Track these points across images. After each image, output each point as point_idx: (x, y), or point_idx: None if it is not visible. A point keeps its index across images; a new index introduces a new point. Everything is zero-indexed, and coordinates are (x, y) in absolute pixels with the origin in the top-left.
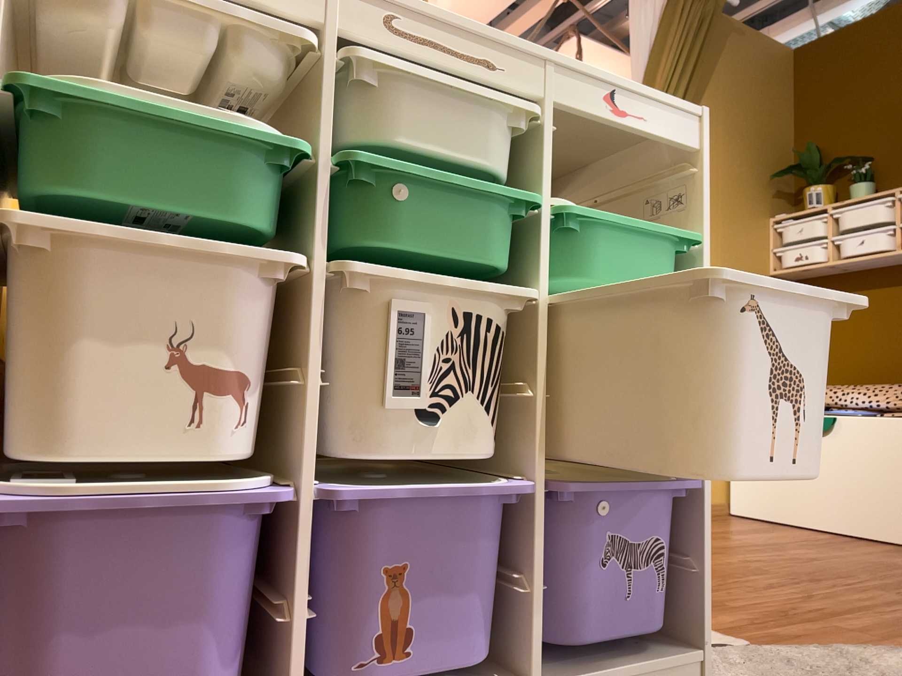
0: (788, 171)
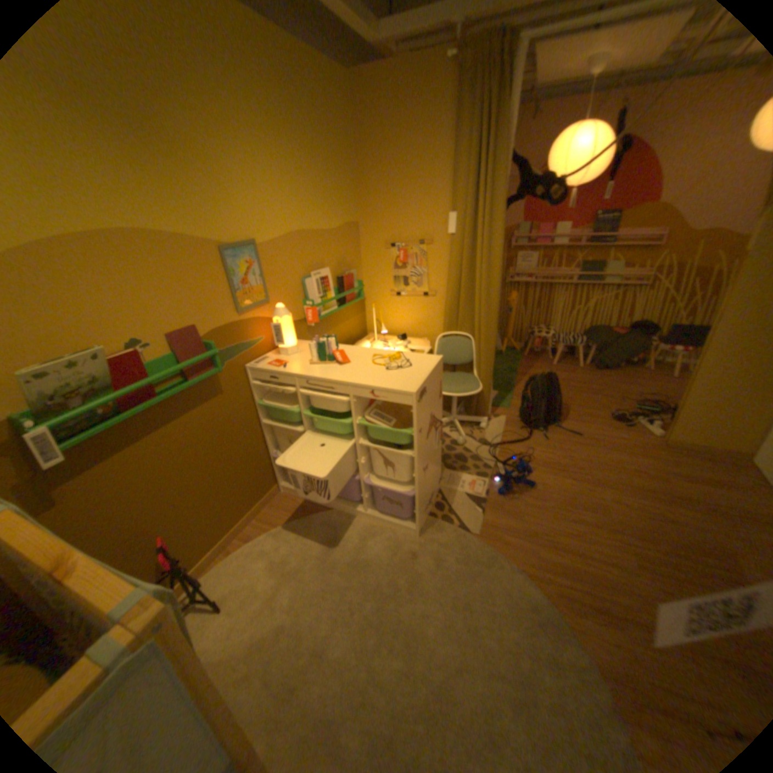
0: None
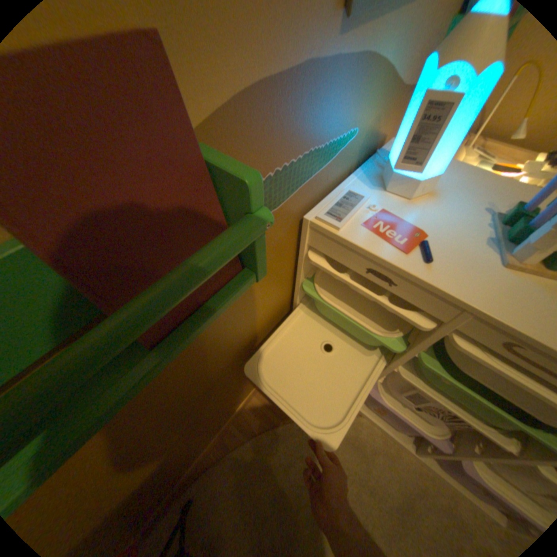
0: None
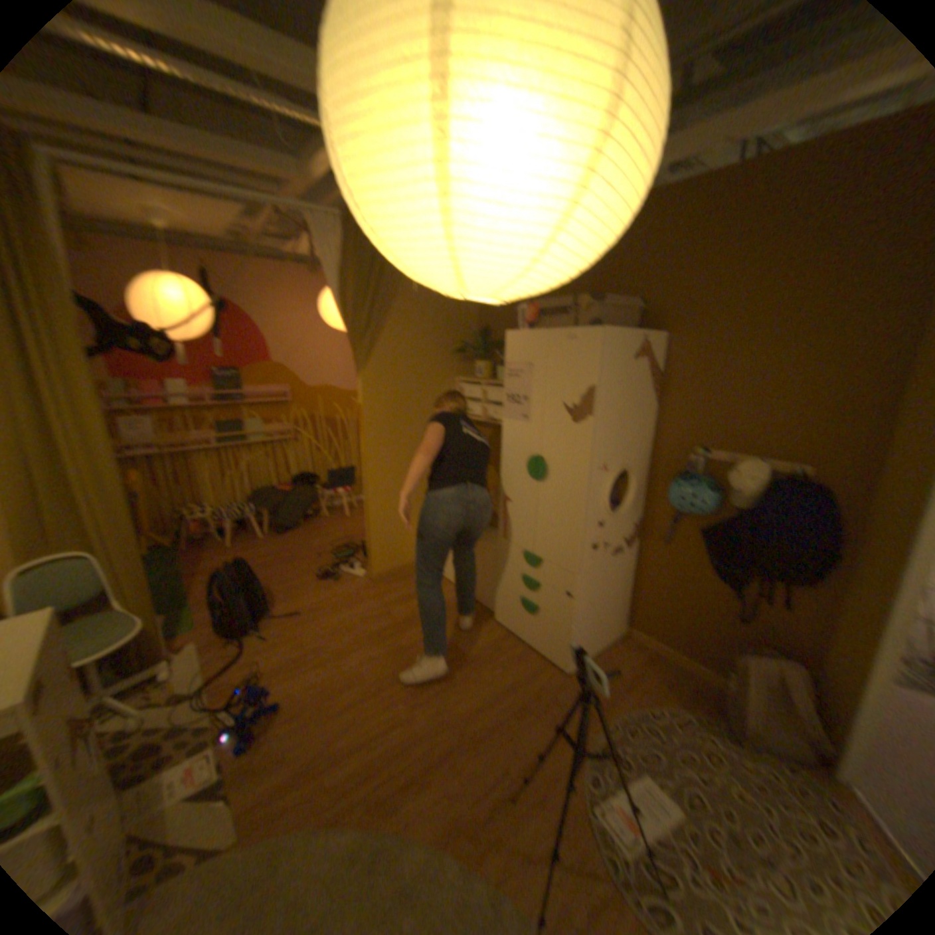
0: (471, 348)
